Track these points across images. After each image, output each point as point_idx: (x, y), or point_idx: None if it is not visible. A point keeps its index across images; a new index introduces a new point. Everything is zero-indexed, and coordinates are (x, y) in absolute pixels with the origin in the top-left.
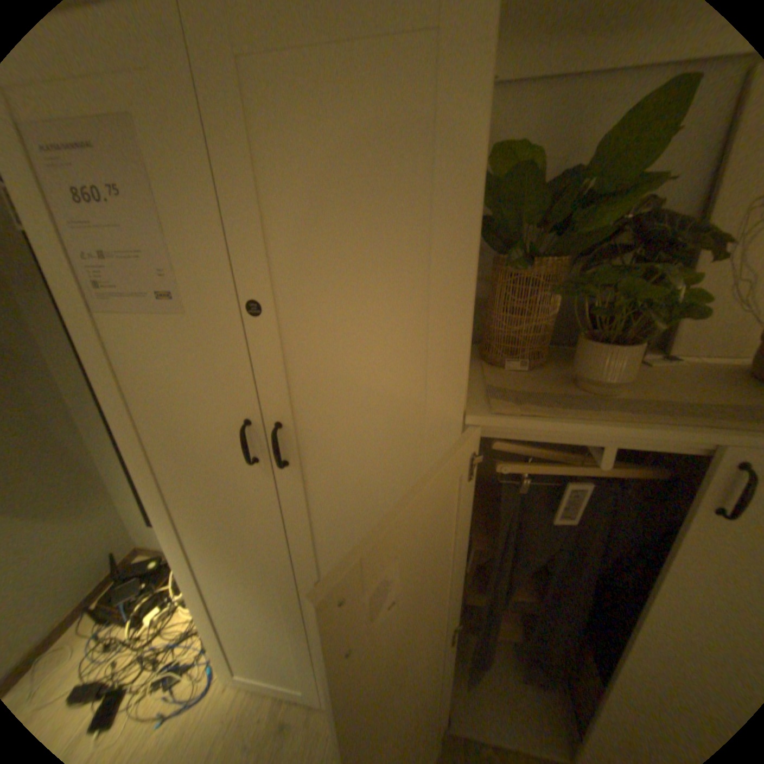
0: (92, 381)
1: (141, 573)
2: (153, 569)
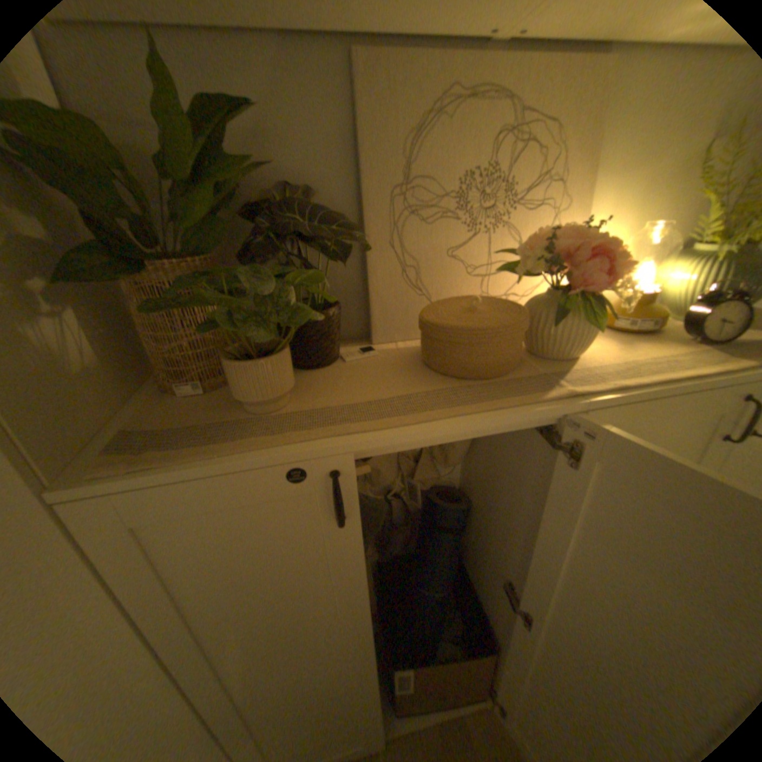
0: None
1: None
2: None
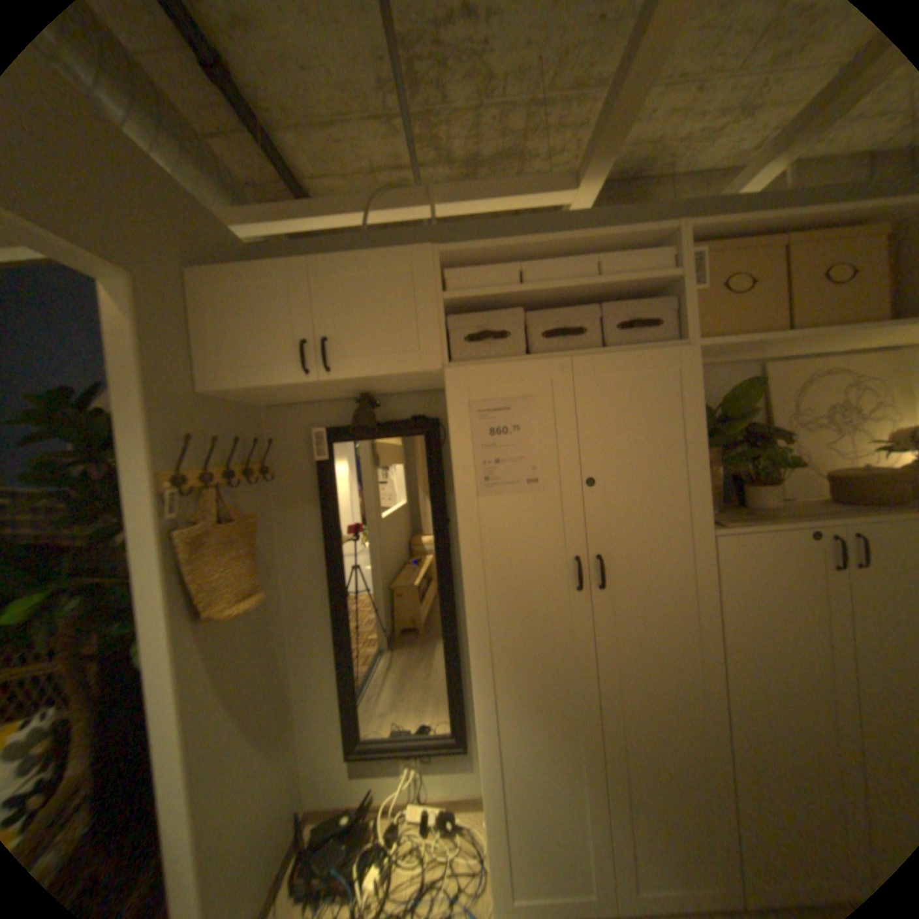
0: (462, 546)
1: (334, 832)
2: (347, 825)
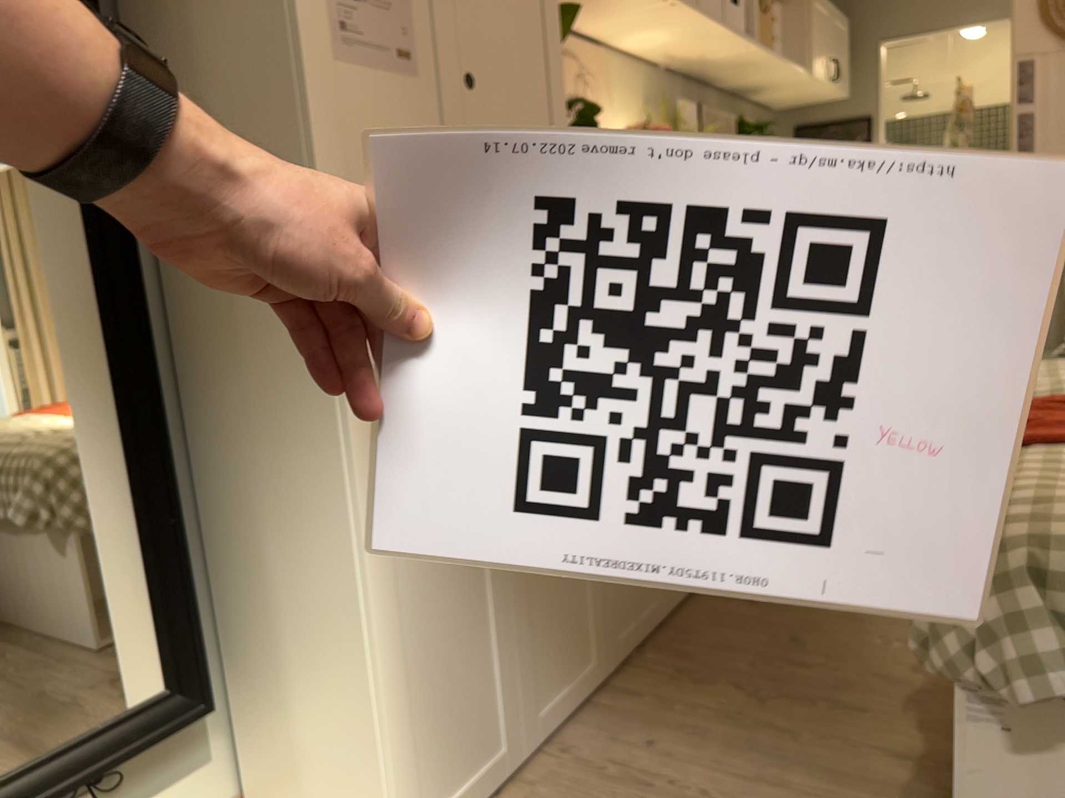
0: (308, 155)
1: None
2: None
